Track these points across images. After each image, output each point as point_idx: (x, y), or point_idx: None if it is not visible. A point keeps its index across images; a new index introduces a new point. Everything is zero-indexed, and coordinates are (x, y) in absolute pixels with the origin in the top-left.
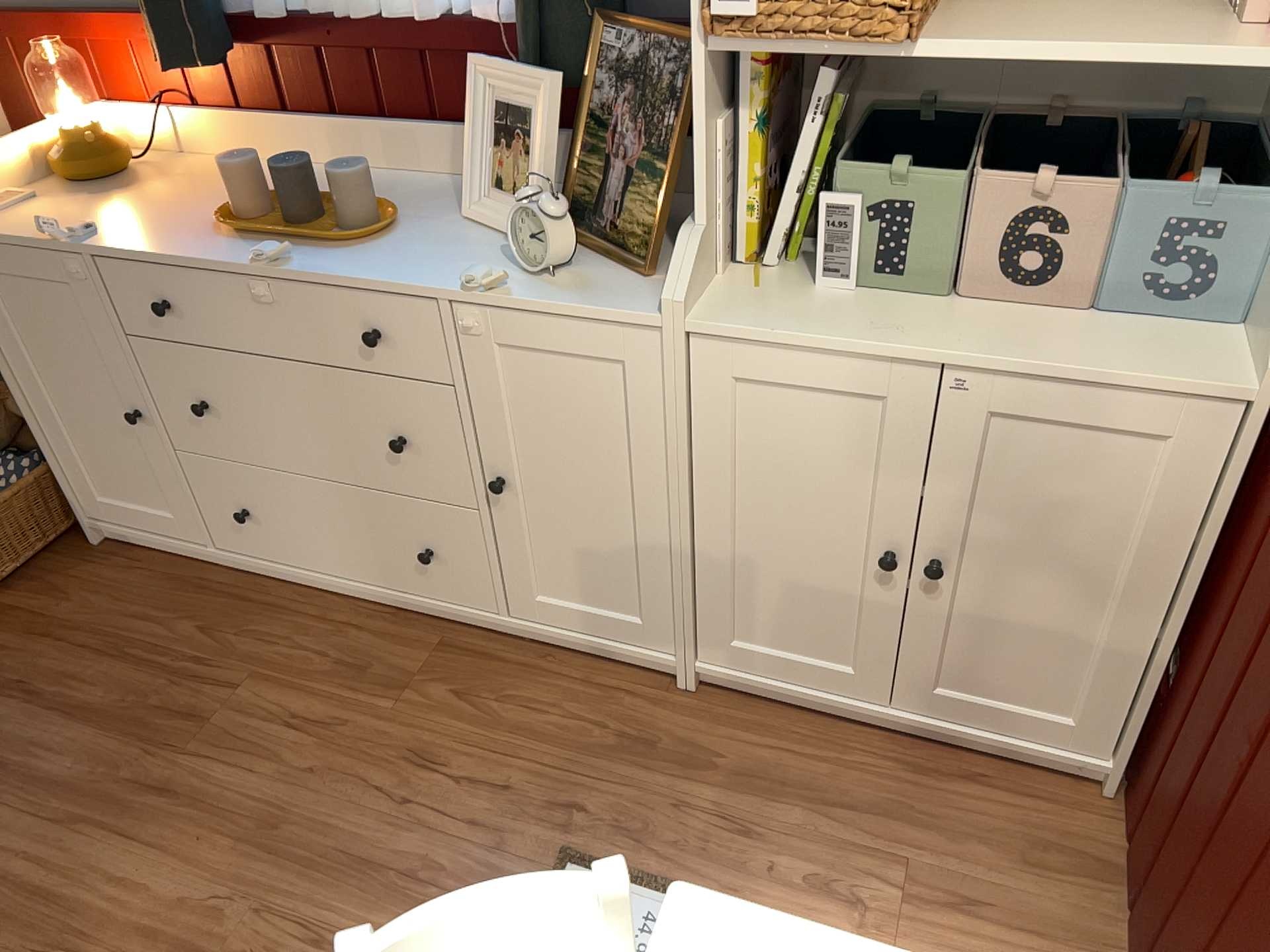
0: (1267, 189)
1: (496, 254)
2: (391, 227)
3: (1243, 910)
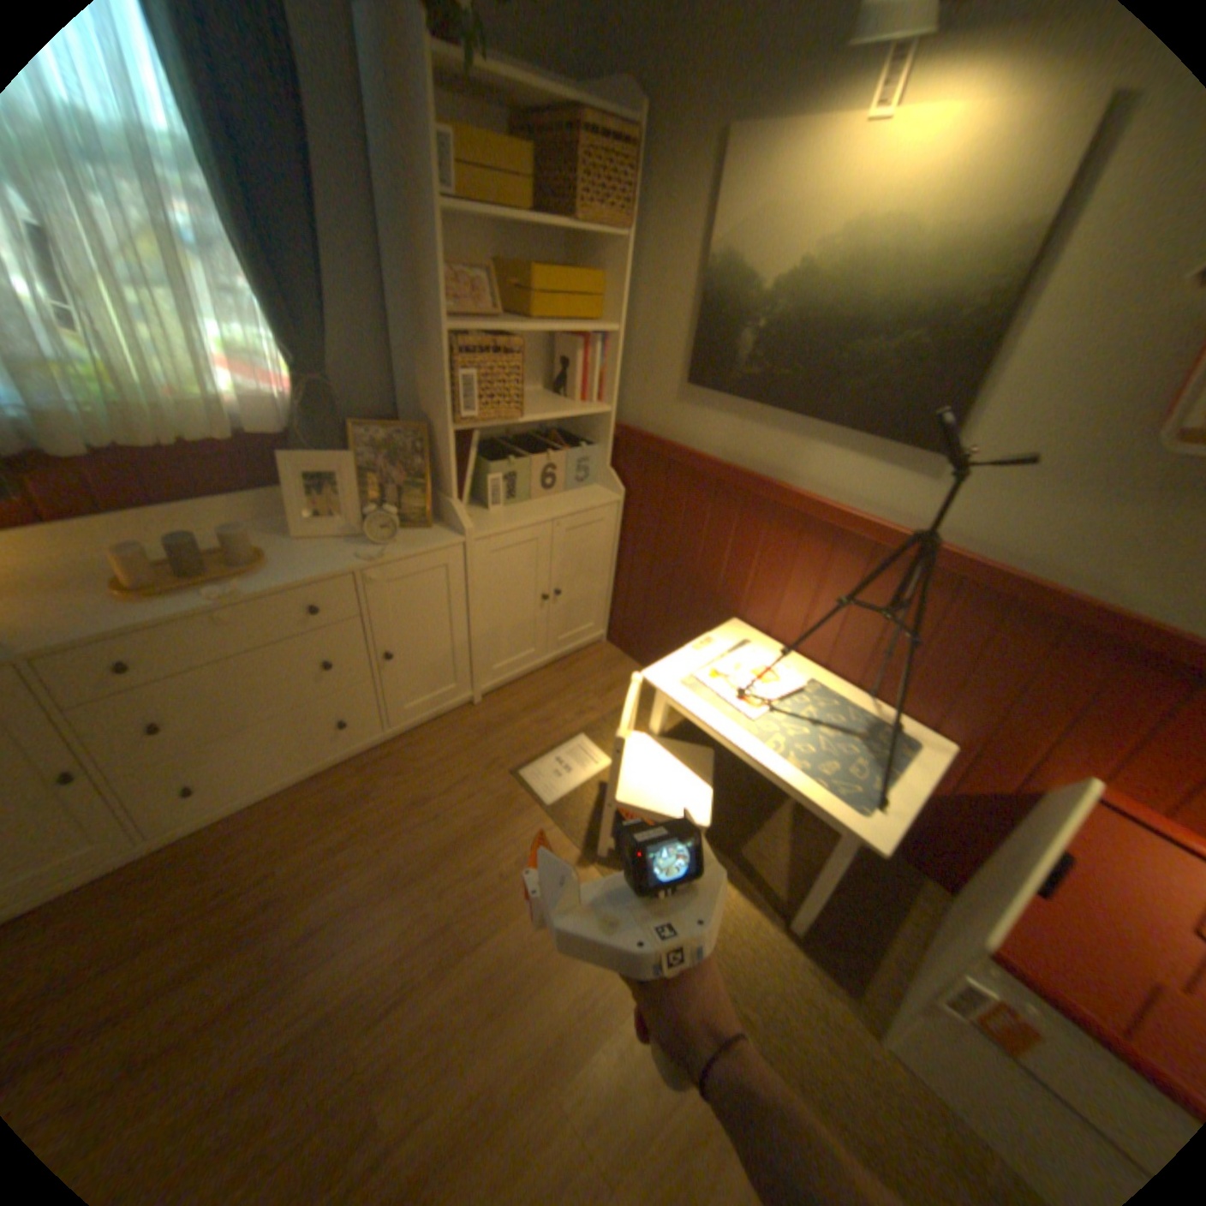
0: (590, 444)
1: (339, 545)
2: (259, 554)
3: (696, 611)
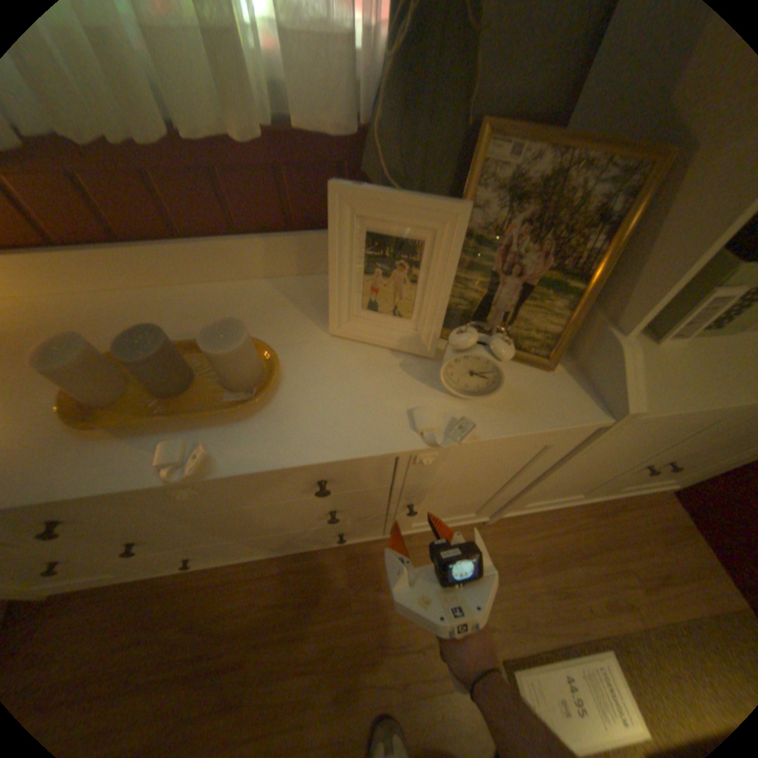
0: None
1: (397, 373)
2: (275, 370)
3: None
